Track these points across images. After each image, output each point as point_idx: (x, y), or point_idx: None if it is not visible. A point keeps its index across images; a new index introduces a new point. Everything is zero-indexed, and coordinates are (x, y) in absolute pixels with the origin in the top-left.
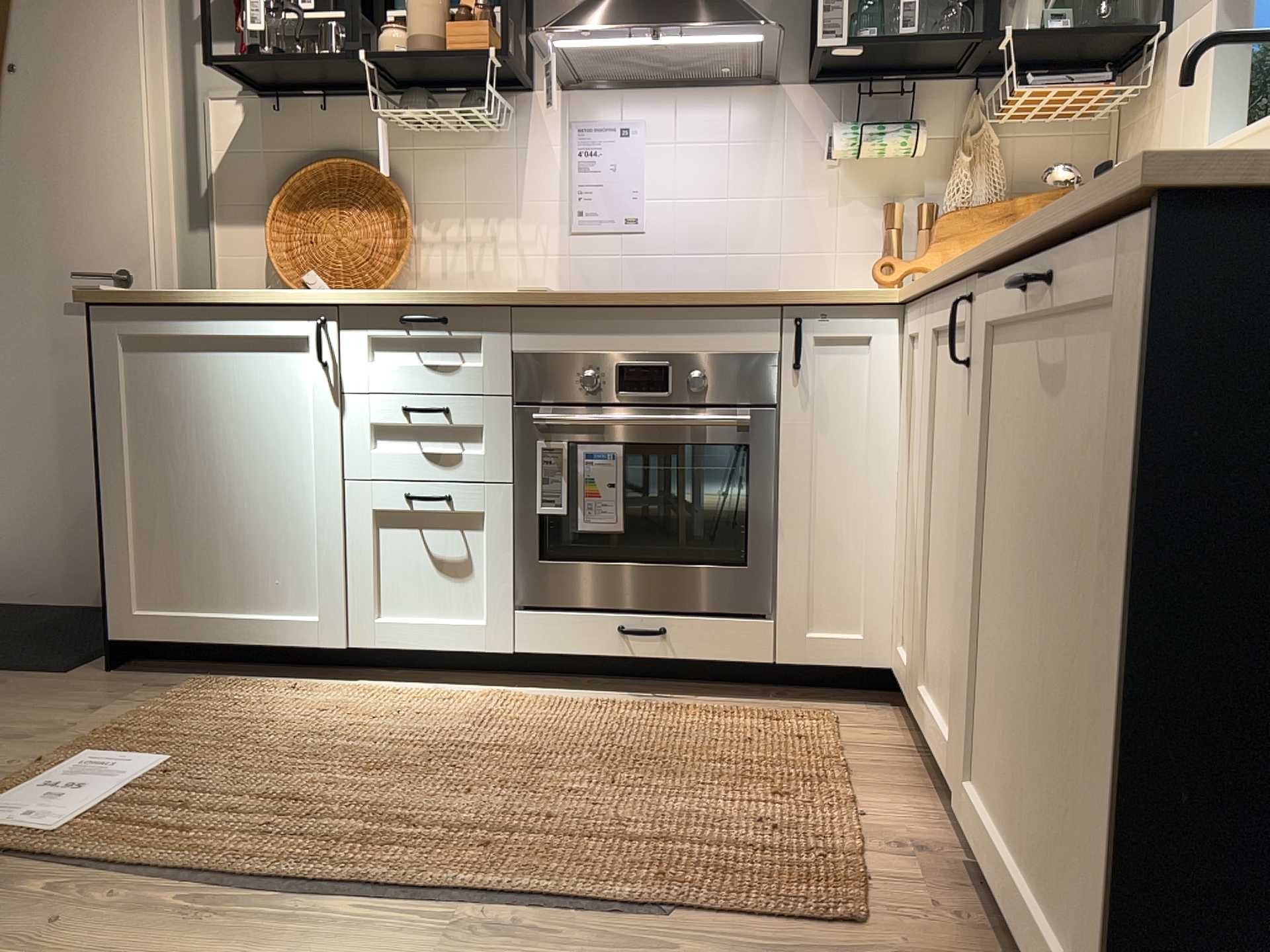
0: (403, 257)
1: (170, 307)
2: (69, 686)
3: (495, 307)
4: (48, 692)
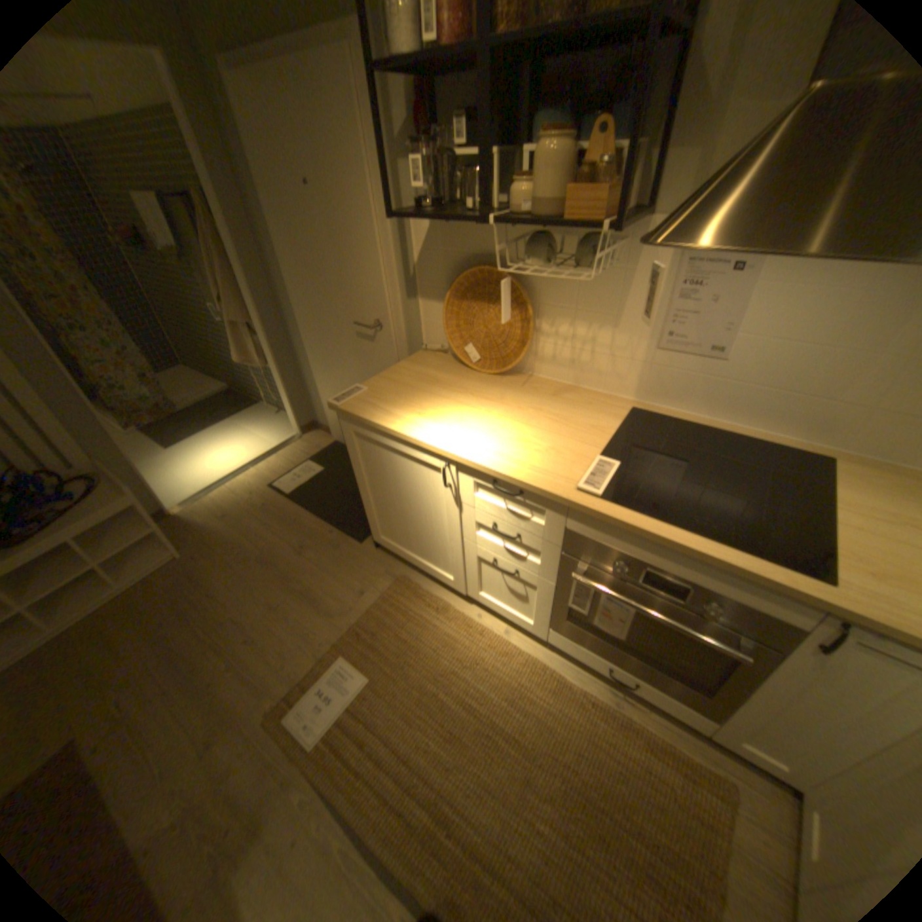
0: (526, 348)
1: (370, 426)
2: (359, 557)
3: (557, 500)
4: (350, 562)
